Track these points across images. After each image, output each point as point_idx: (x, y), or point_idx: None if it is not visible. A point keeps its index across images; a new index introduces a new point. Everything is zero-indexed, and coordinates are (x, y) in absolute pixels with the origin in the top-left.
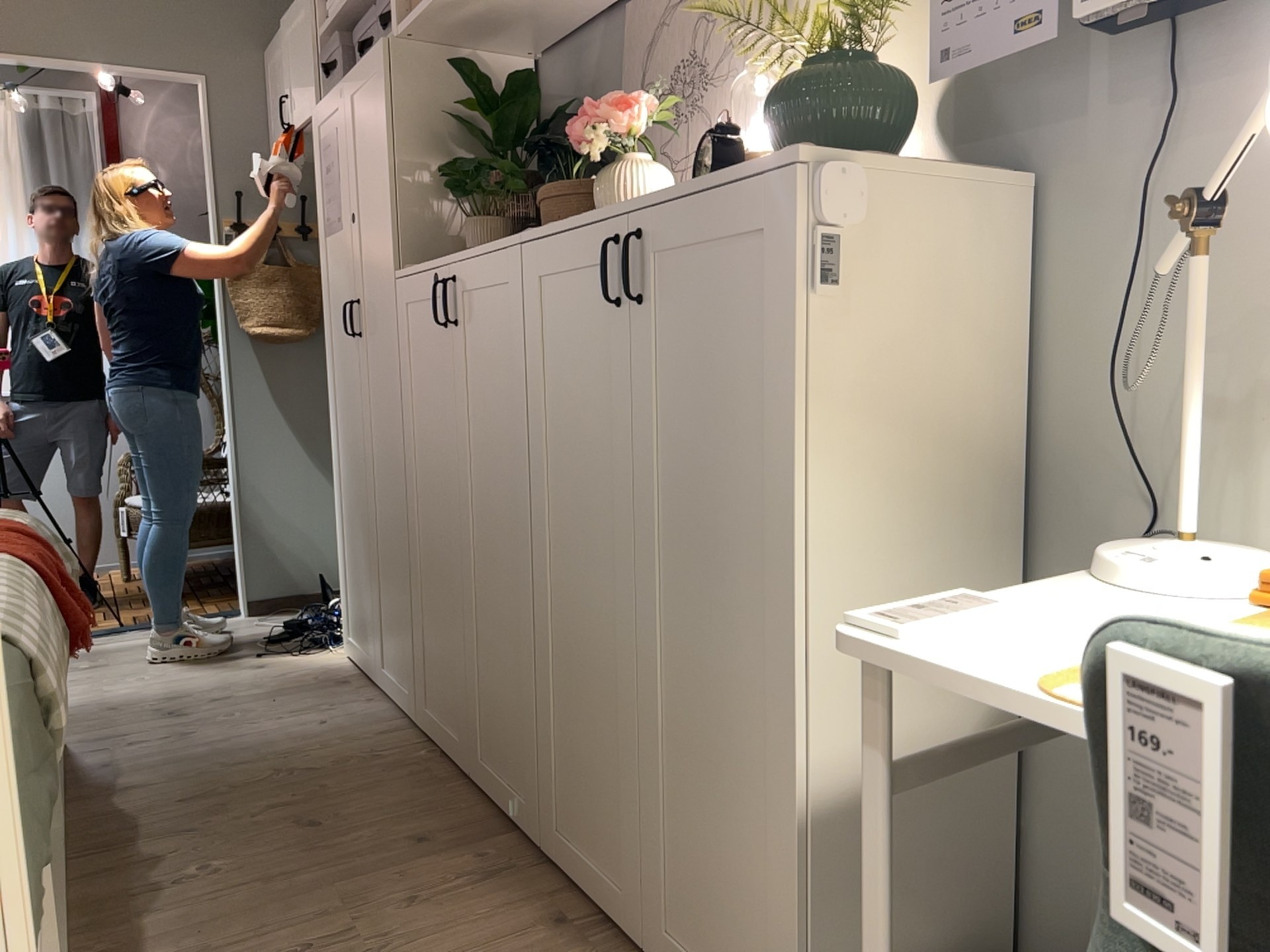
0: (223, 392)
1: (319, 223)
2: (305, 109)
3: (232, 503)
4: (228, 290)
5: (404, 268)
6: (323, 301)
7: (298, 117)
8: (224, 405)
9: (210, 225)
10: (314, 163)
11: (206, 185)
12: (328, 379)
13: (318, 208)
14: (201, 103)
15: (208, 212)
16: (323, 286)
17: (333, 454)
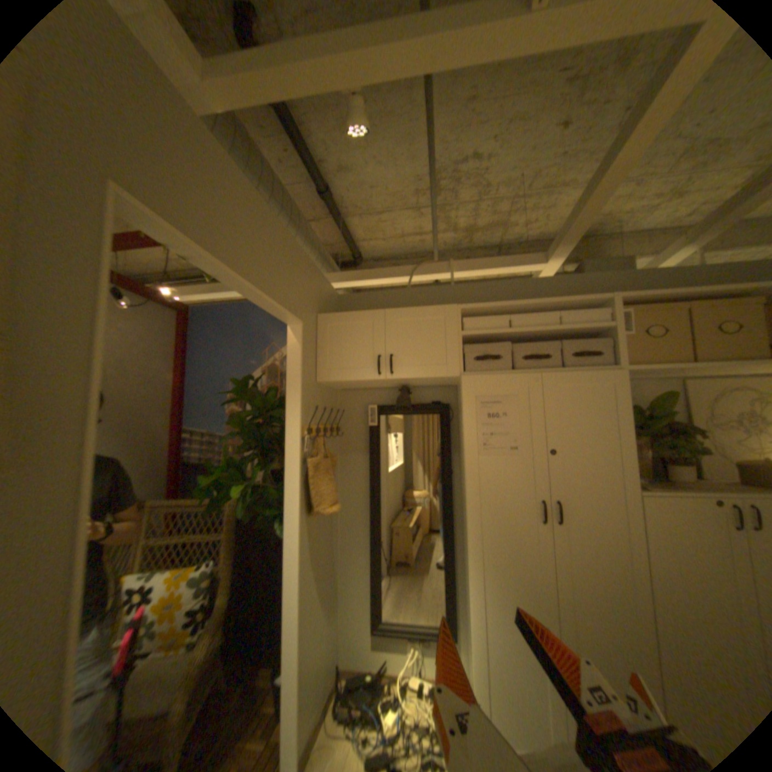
0: (285, 570)
1: (468, 447)
2: (429, 372)
3: (283, 675)
4: (300, 481)
5: (654, 492)
6: (471, 497)
7: (409, 372)
8: (285, 581)
9: (287, 430)
10: (461, 409)
11: (288, 400)
12: (473, 550)
13: (468, 437)
14: (294, 341)
15: (287, 420)
16: (470, 487)
17: (475, 604)
